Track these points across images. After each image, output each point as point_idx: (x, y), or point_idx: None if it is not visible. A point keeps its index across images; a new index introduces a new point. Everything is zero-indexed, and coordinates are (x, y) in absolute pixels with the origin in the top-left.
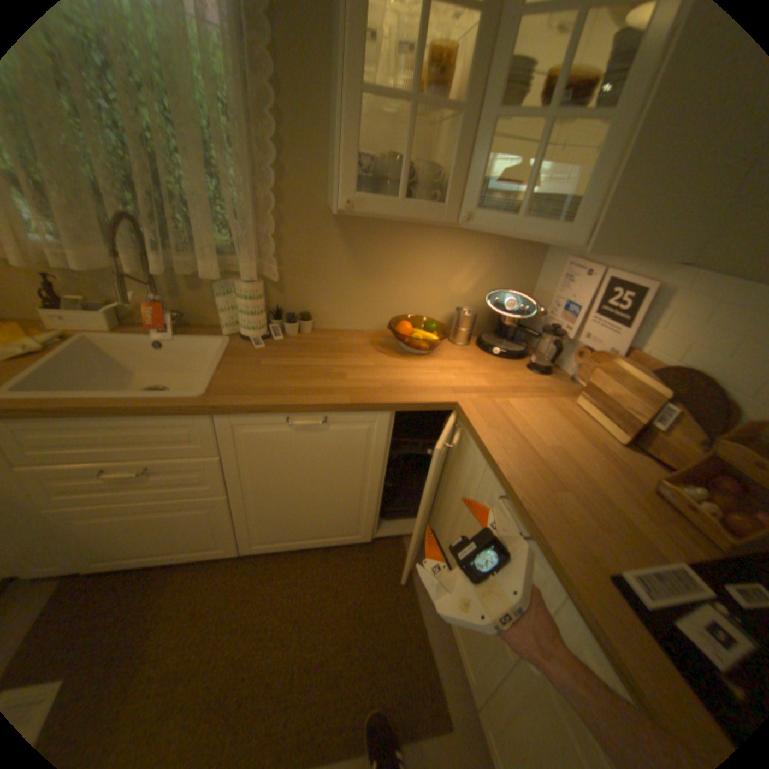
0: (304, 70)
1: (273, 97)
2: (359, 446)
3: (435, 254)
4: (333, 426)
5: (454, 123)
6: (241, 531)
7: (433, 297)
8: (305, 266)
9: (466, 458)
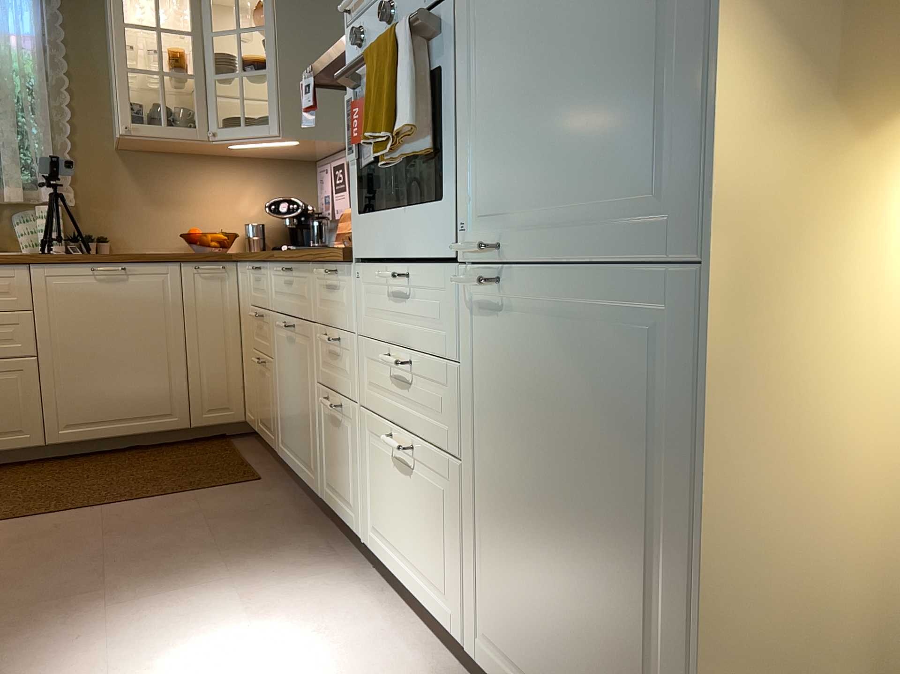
0: (89, 69)
1: (67, 83)
2: (157, 298)
3: (215, 182)
4: (130, 278)
5: (197, 89)
6: (49, 405)
7: (223, 219)
8: (98, 198)
9: (243, 286)
